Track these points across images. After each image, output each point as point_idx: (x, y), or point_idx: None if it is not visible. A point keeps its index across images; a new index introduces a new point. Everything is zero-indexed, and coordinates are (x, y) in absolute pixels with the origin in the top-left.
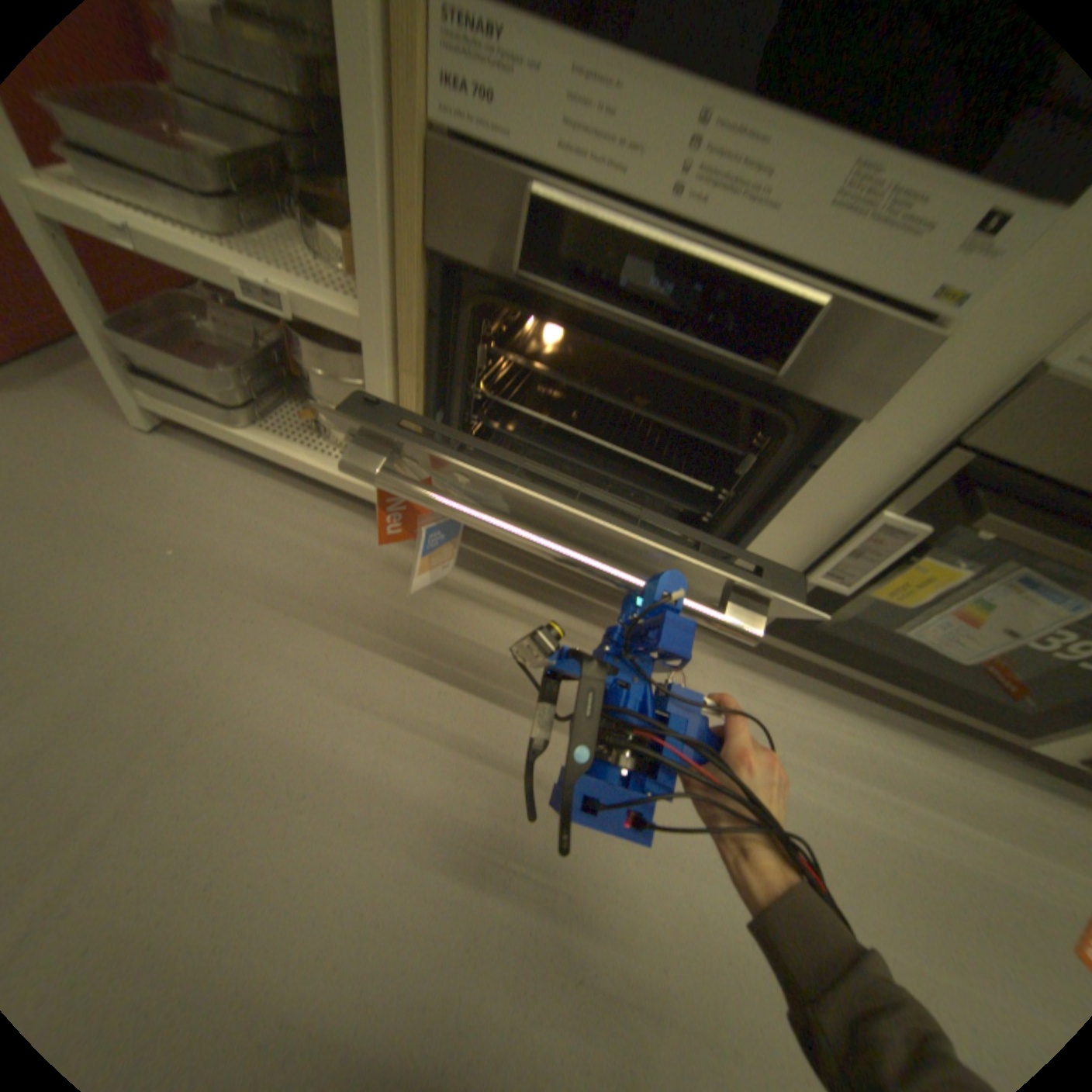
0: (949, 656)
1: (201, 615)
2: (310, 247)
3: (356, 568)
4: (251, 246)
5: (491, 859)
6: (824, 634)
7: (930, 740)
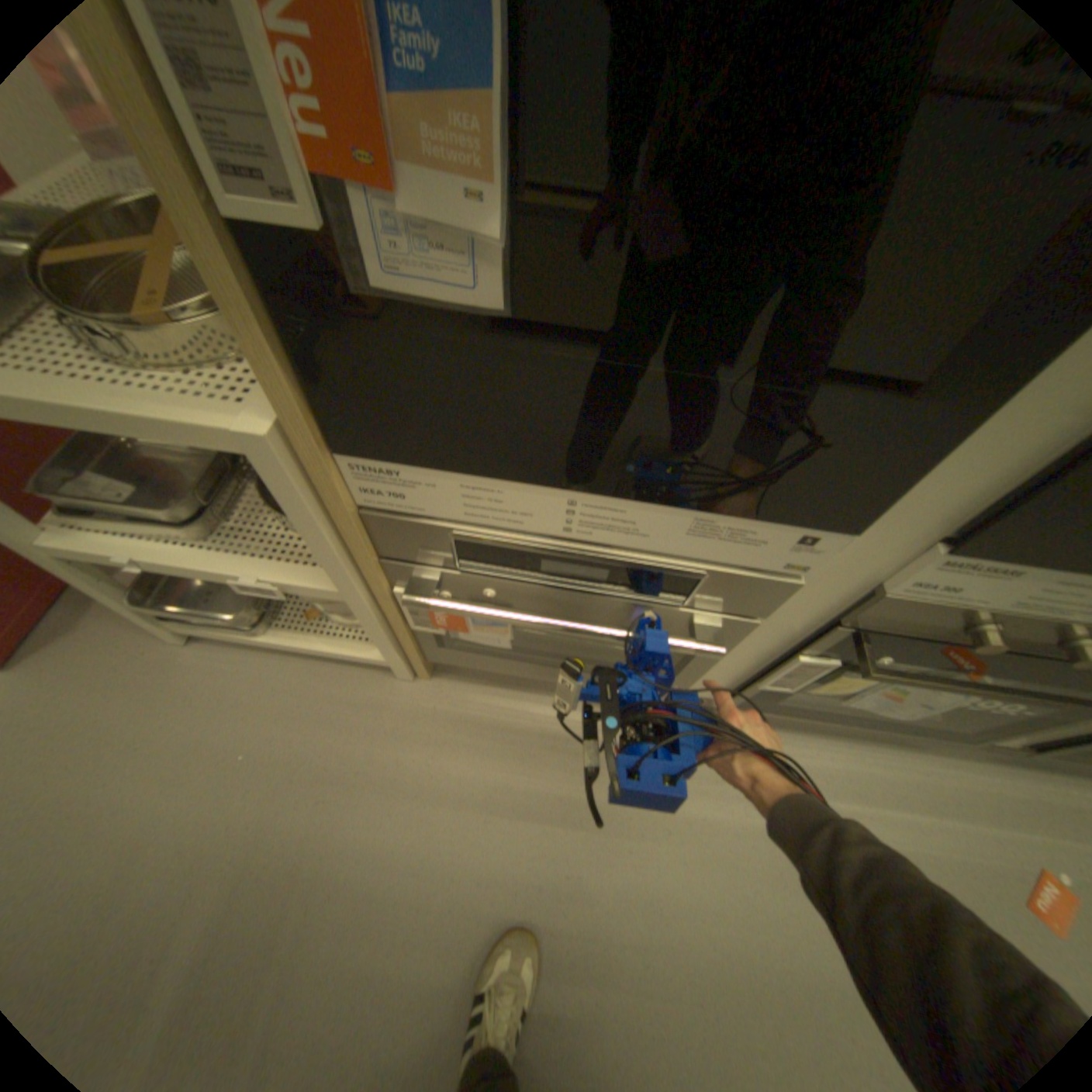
0: (887, 715)
1: (281, 809)
2: (277, 516)
3: (389, 726)
4: (231, 538)
5: (555, 954)
6: (785, 705)
7: (898, 745)
